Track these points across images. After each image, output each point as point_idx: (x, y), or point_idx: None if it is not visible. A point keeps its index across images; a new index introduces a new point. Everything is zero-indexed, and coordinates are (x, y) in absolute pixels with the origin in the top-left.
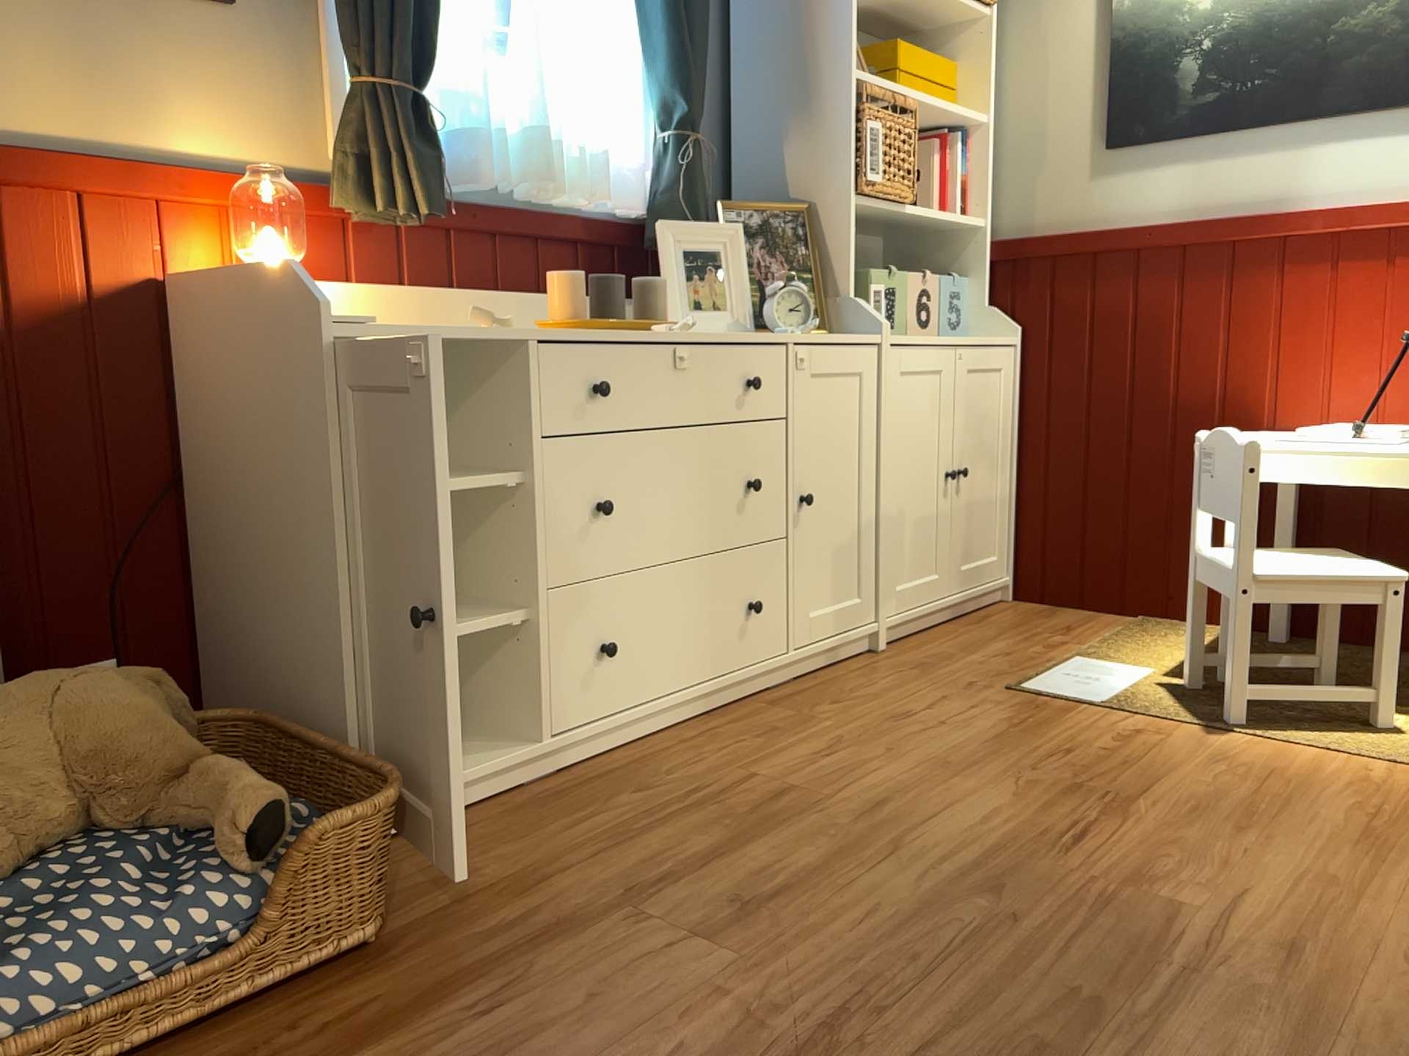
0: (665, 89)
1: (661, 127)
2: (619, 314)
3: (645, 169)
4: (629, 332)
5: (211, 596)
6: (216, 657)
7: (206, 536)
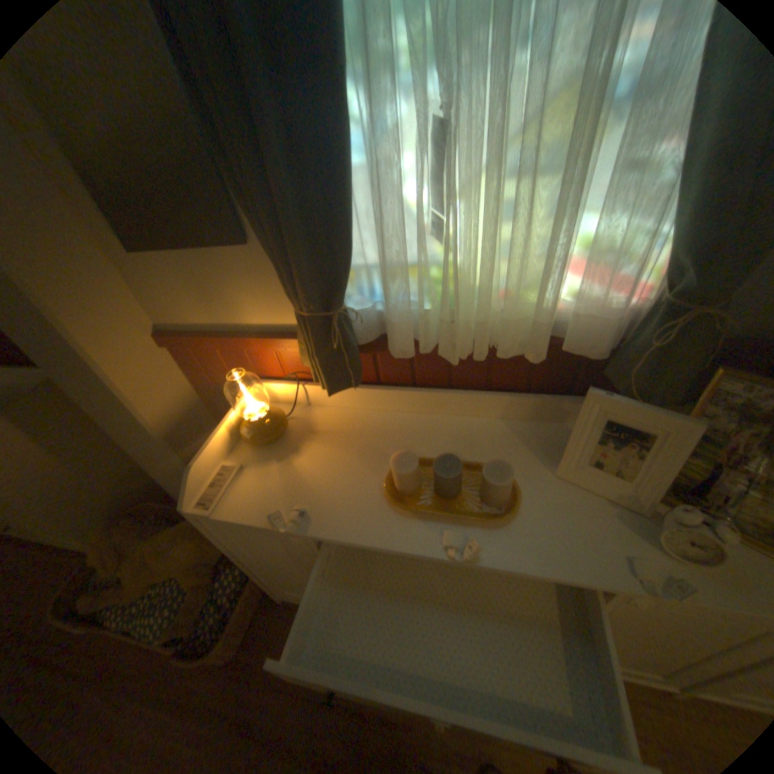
0: (683, 243)
1: (672, 277)
2: (451, 493)
3: (656, 296)
4: (432, 523)
5: None
6: None
7: None
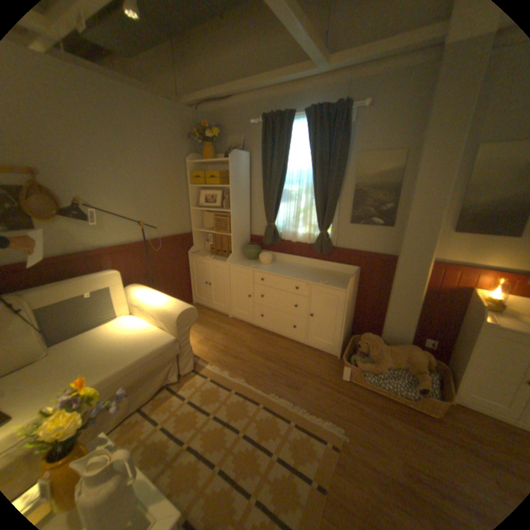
0: None
1: None
2: None
3: None
4: None
5: (458, 343)
6: (455, 353)
7: (461, 334)
